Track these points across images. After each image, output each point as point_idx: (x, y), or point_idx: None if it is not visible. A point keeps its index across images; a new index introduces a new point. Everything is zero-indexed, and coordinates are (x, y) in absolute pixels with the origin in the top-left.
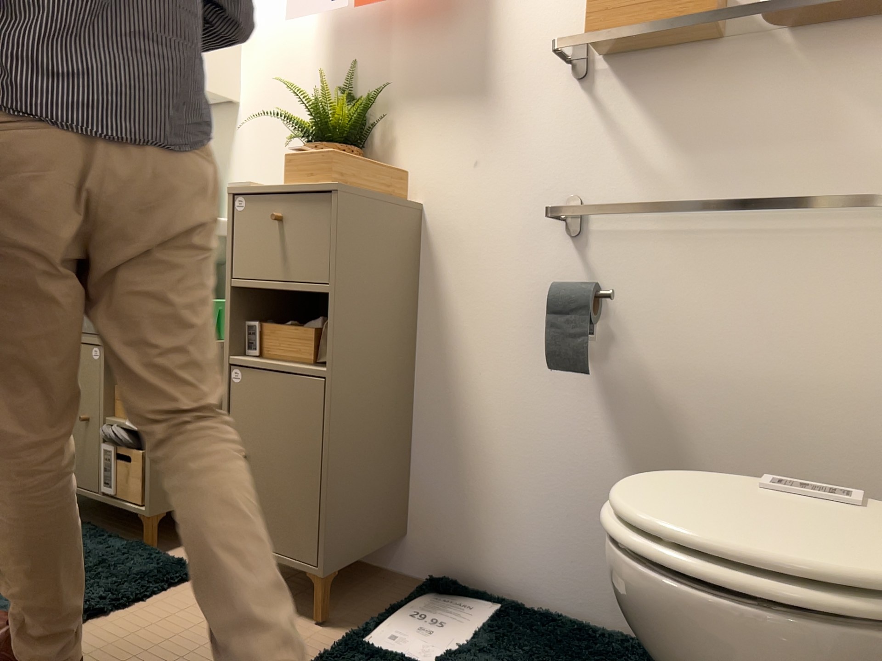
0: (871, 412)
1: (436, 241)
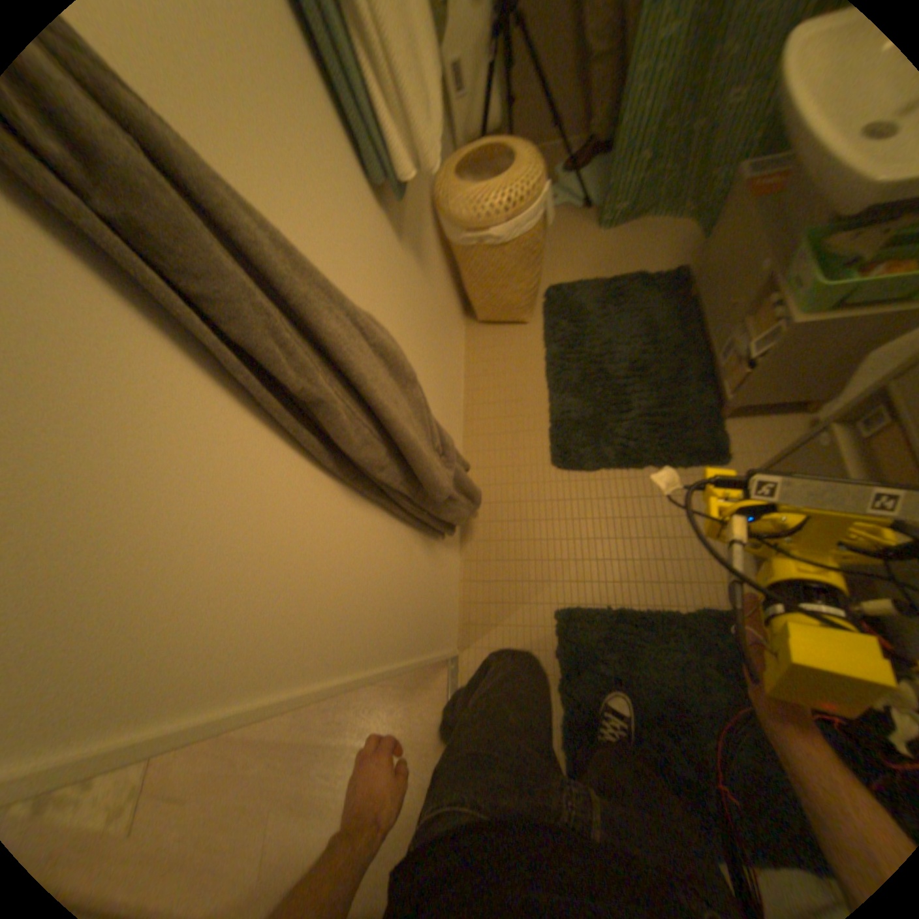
0: None
1: None
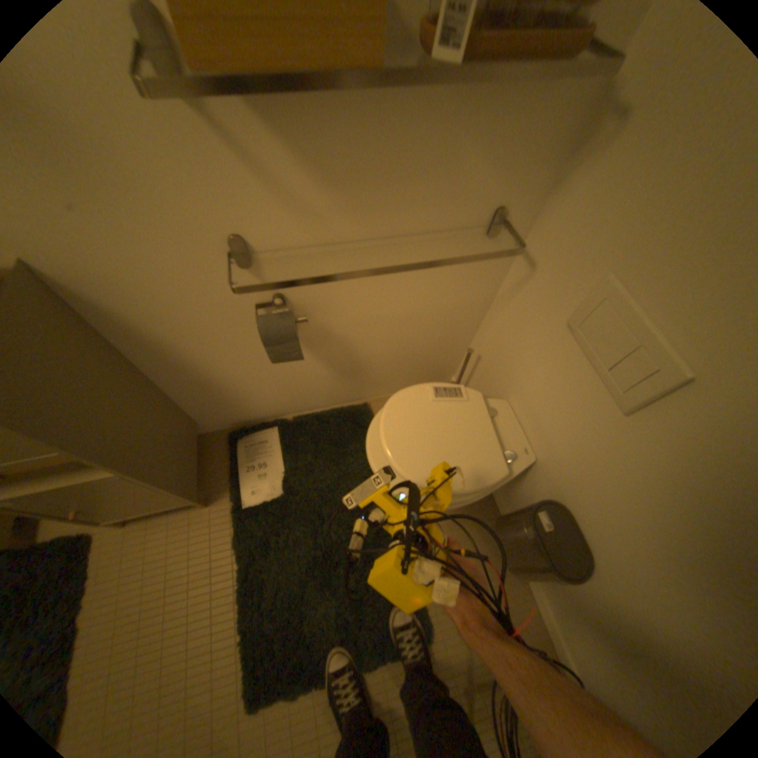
0: (443, 316)
1: (77, 290)
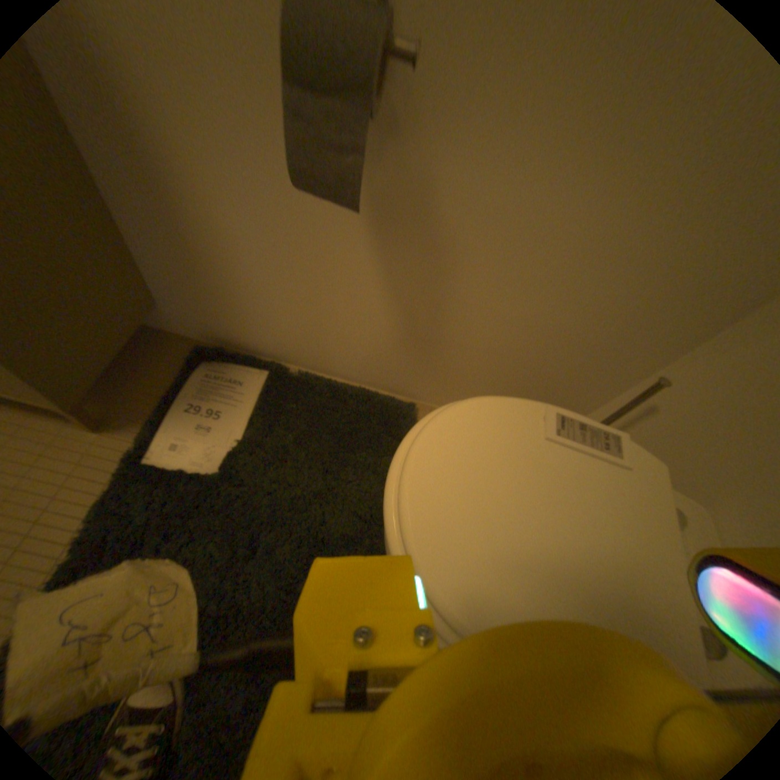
0: (657, 296)
1: None
